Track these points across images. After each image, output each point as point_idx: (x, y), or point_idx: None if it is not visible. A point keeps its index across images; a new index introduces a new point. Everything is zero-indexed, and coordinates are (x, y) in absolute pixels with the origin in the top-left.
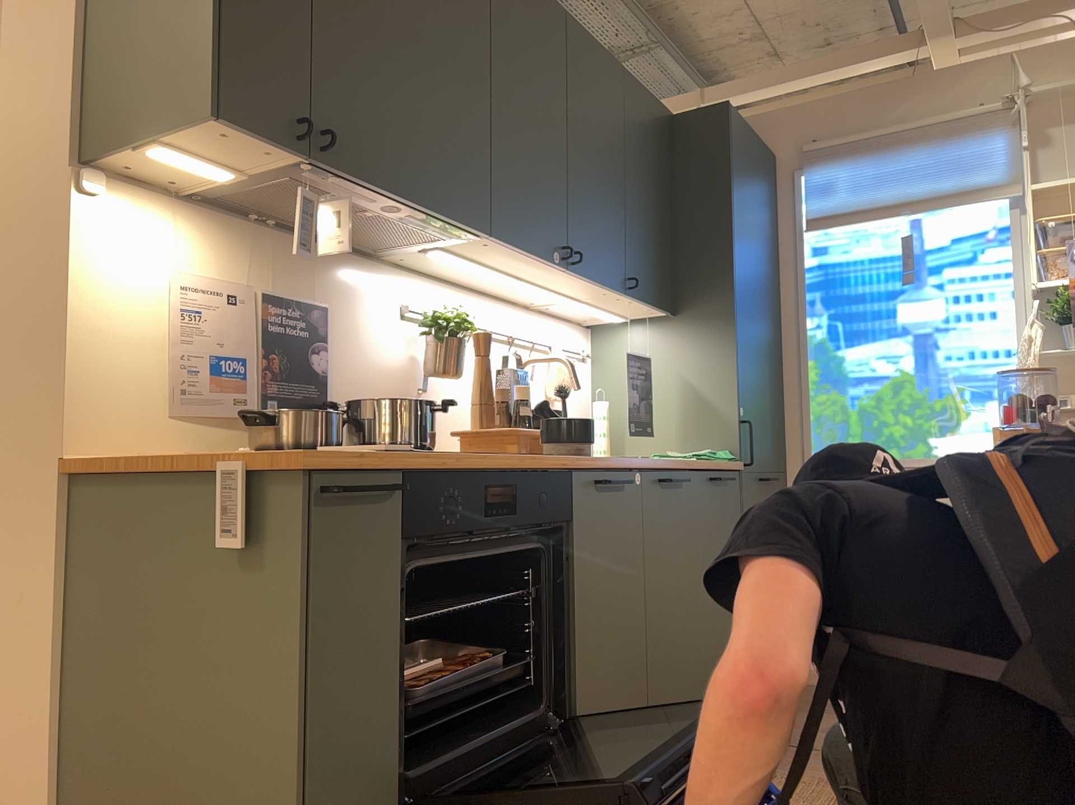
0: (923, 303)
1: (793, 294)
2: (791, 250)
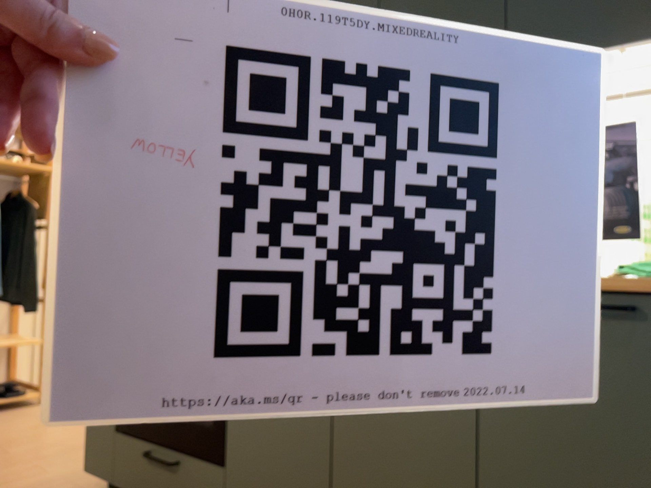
0: None
1: None
2: None
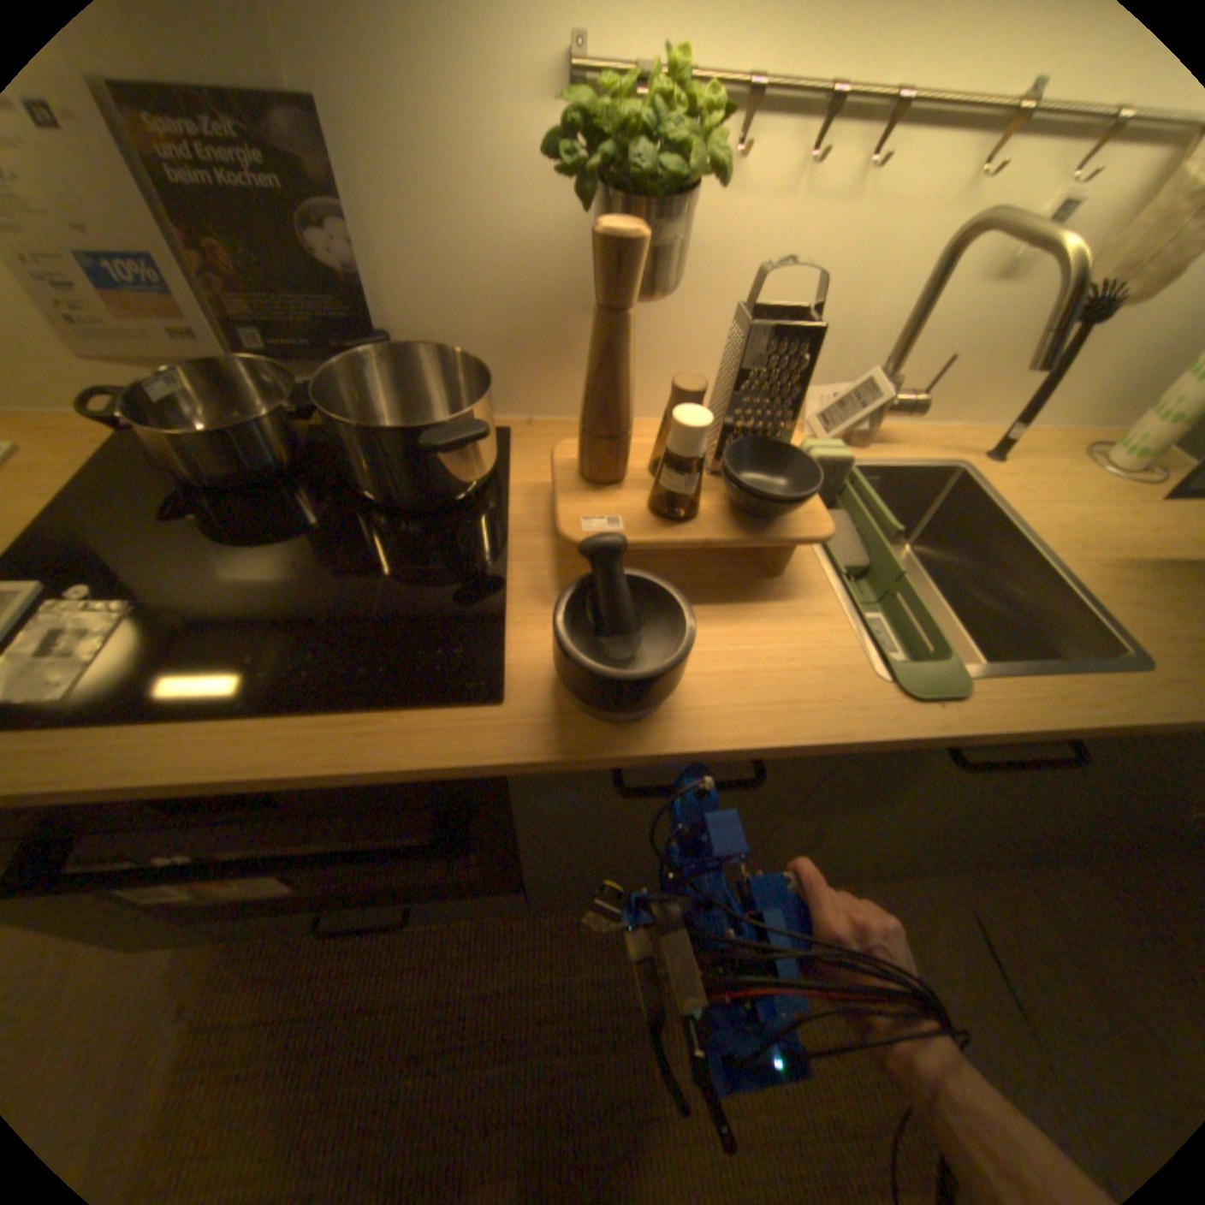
0: None
1: None
2: None
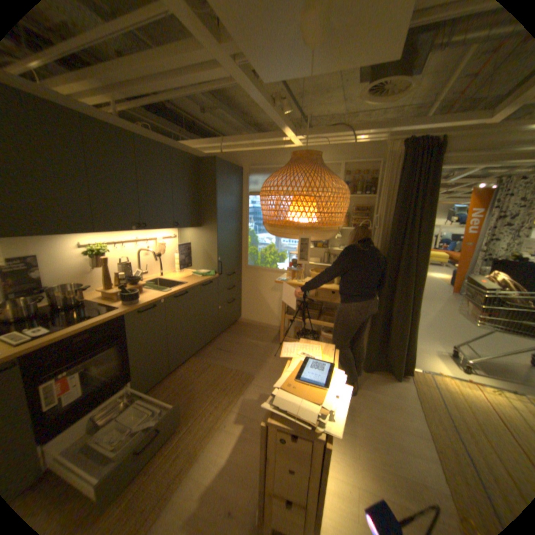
0: None
1: (245, 215)
2: (246, 201)
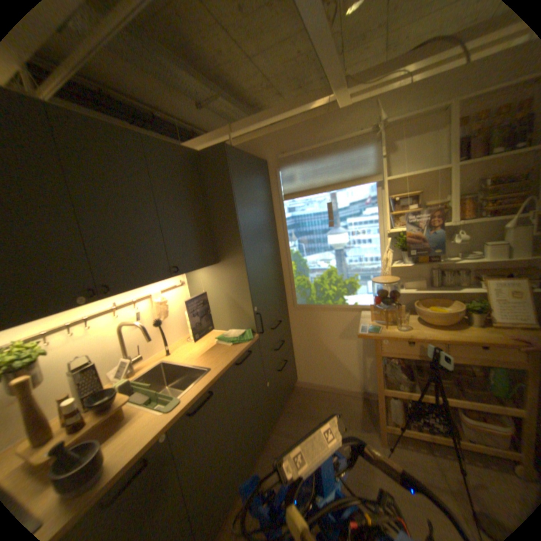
0: (339, 235)
1: (282, 231)
2: (279, 209)
